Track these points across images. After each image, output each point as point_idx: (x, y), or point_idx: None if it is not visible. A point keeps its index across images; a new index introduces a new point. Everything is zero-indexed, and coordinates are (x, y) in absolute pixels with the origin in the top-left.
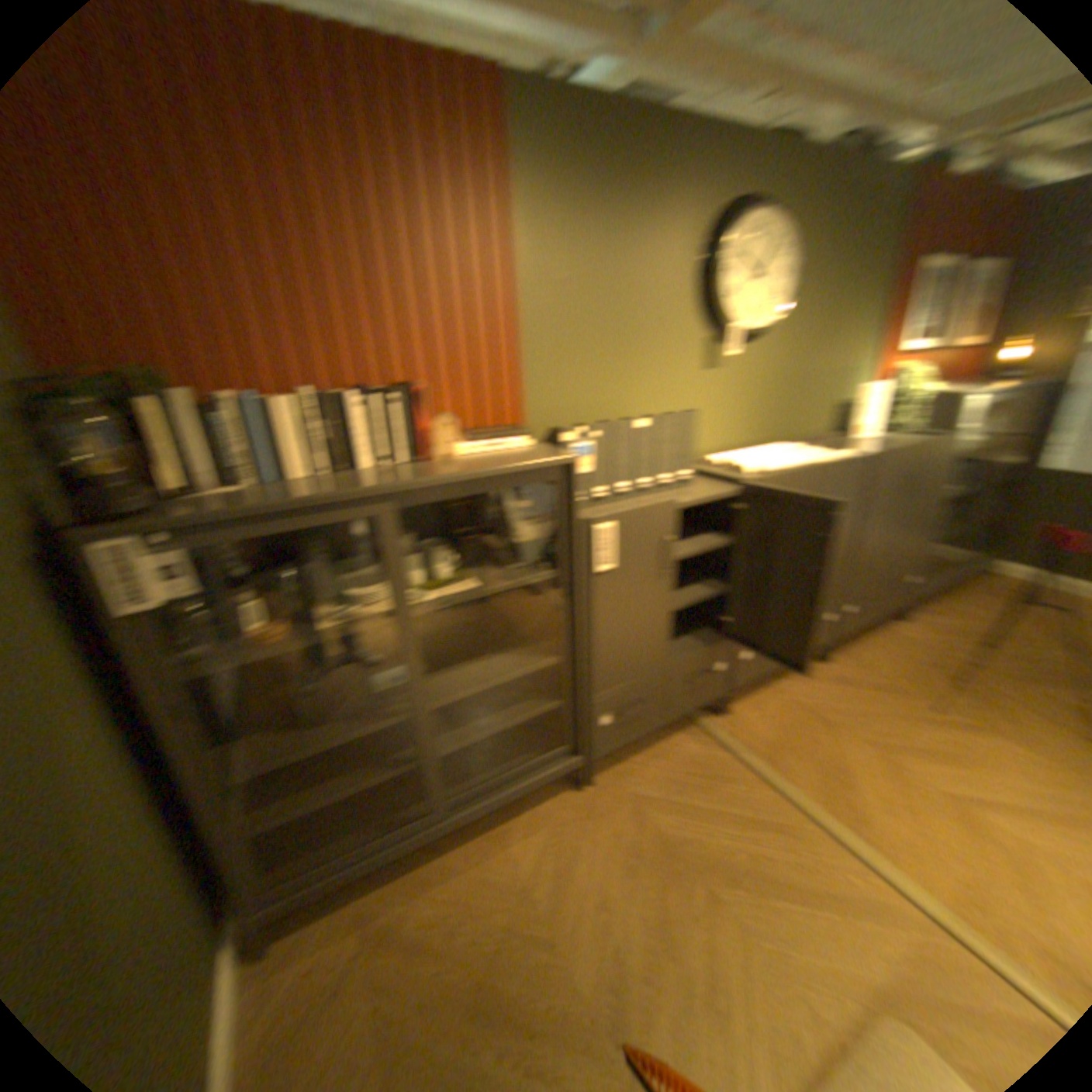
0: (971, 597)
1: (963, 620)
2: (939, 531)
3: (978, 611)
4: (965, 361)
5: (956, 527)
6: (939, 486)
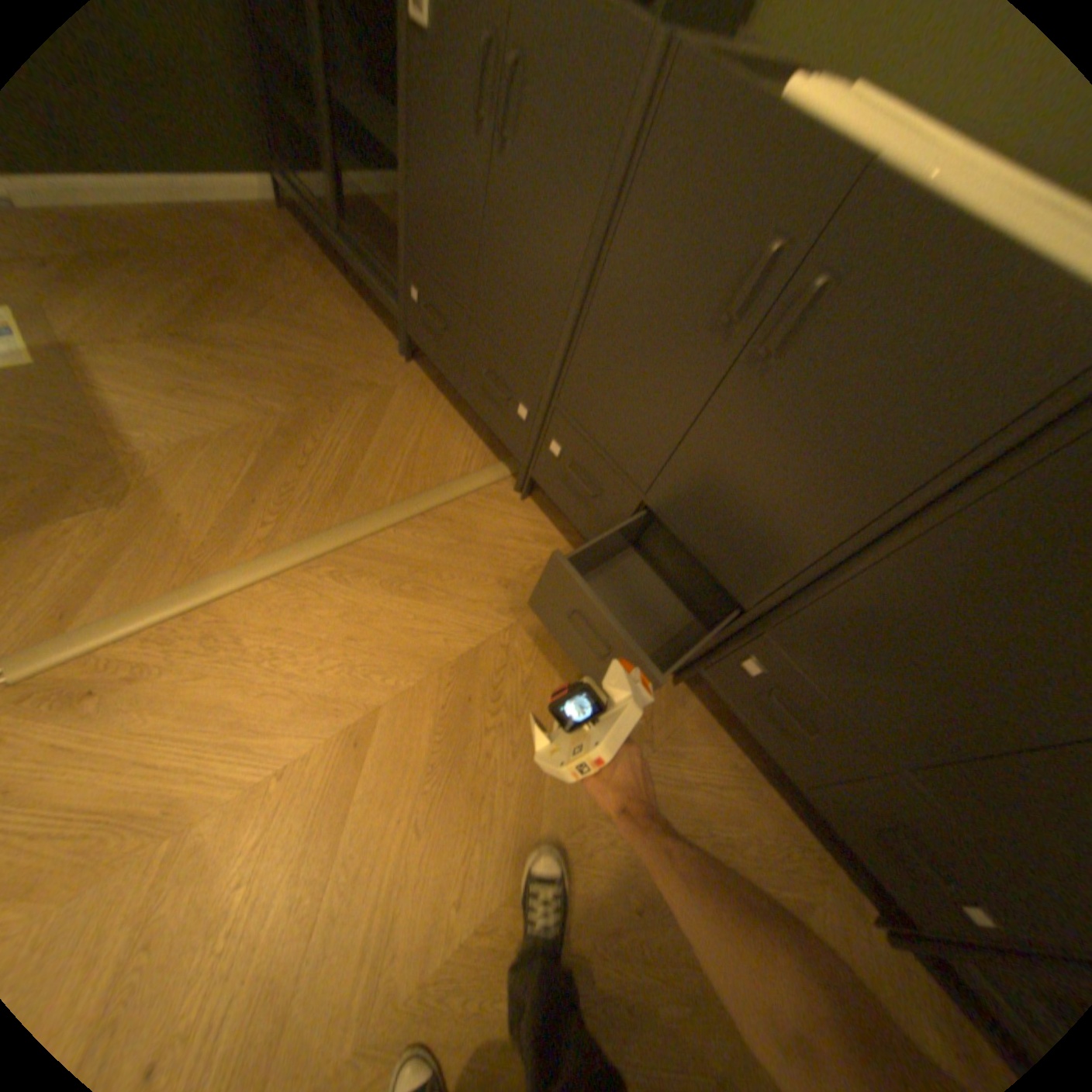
0: None
1: None
2: None
3: None
4: None
5: None
6: None
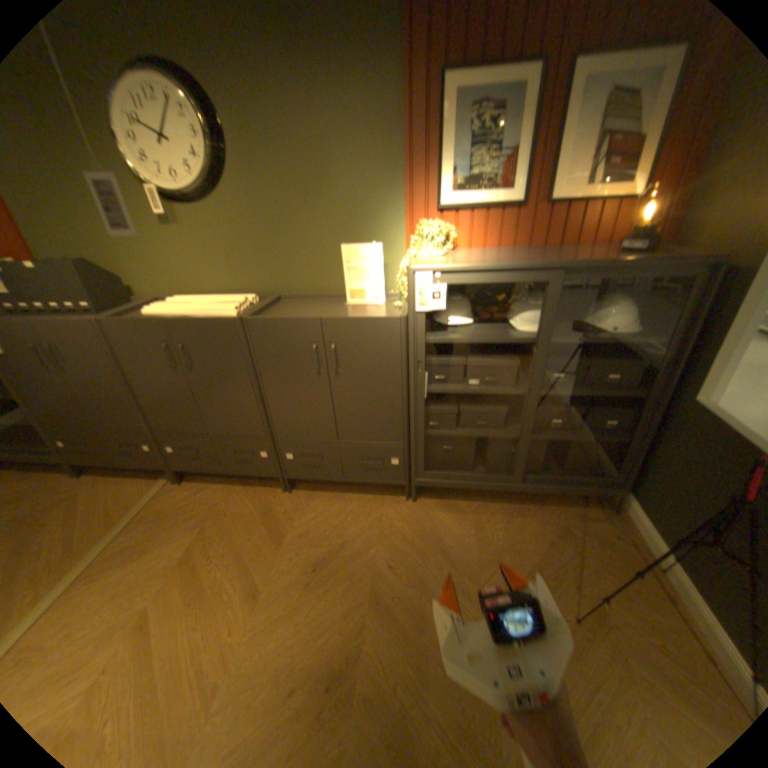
0: (529, 515)
1: (463, 527)
2: (418, 420)
3: (500, 529)
4: (604, 218)
5: (505, 429)
6: (384, 370)
